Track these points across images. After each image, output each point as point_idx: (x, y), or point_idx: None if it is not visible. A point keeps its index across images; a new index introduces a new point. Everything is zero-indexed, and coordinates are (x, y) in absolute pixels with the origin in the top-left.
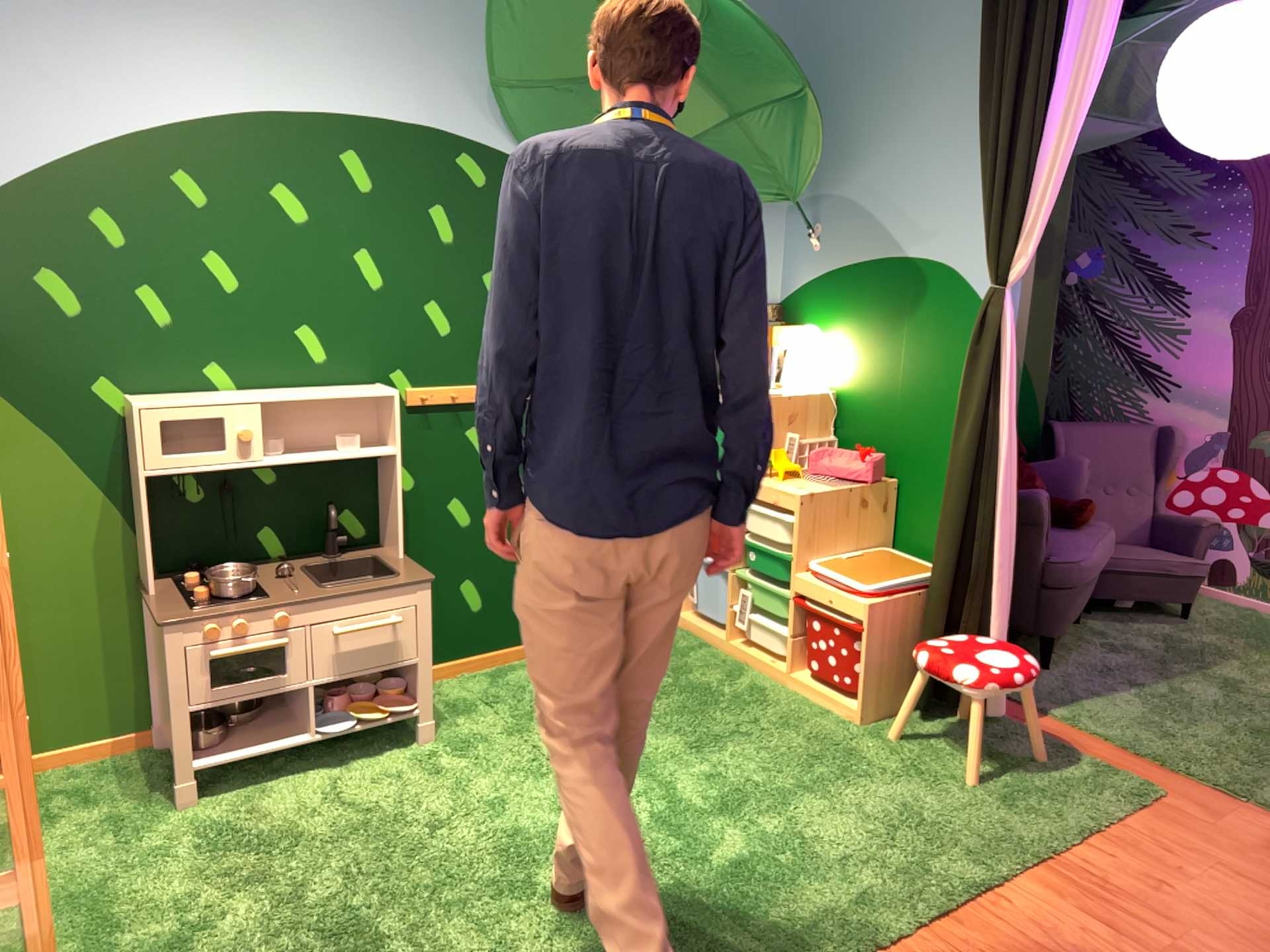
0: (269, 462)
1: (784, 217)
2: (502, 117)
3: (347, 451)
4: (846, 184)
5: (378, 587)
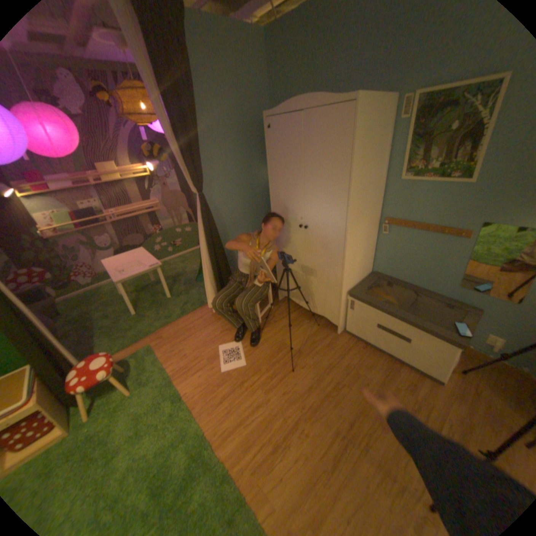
0: None
1: None
2: None
3: None
4: None
5: None
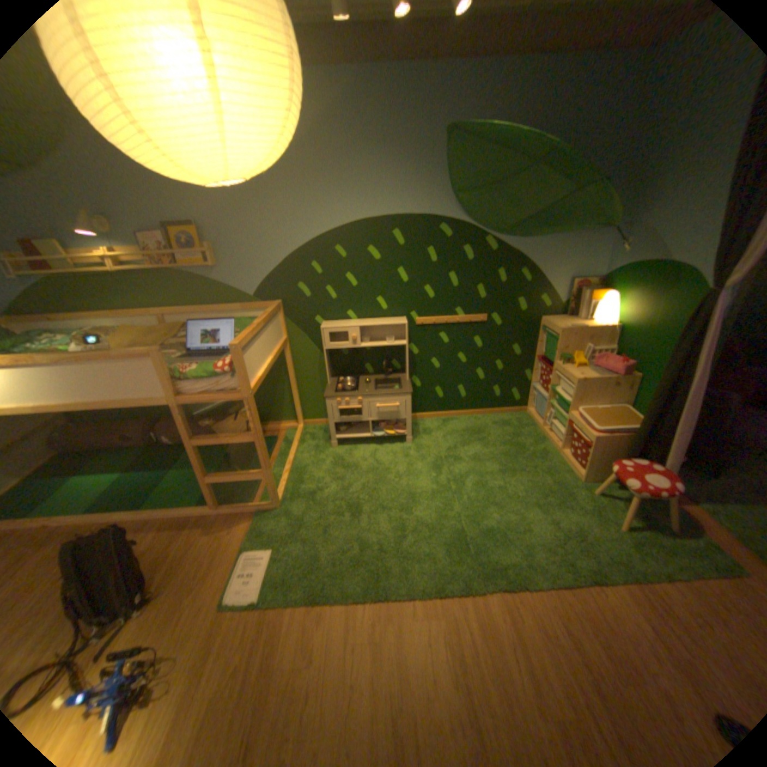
0: (362, 347)
1: (613, 232)
2: (459, 205)
3: (389, 343)
4: (648, 217)
5: (391, 394)
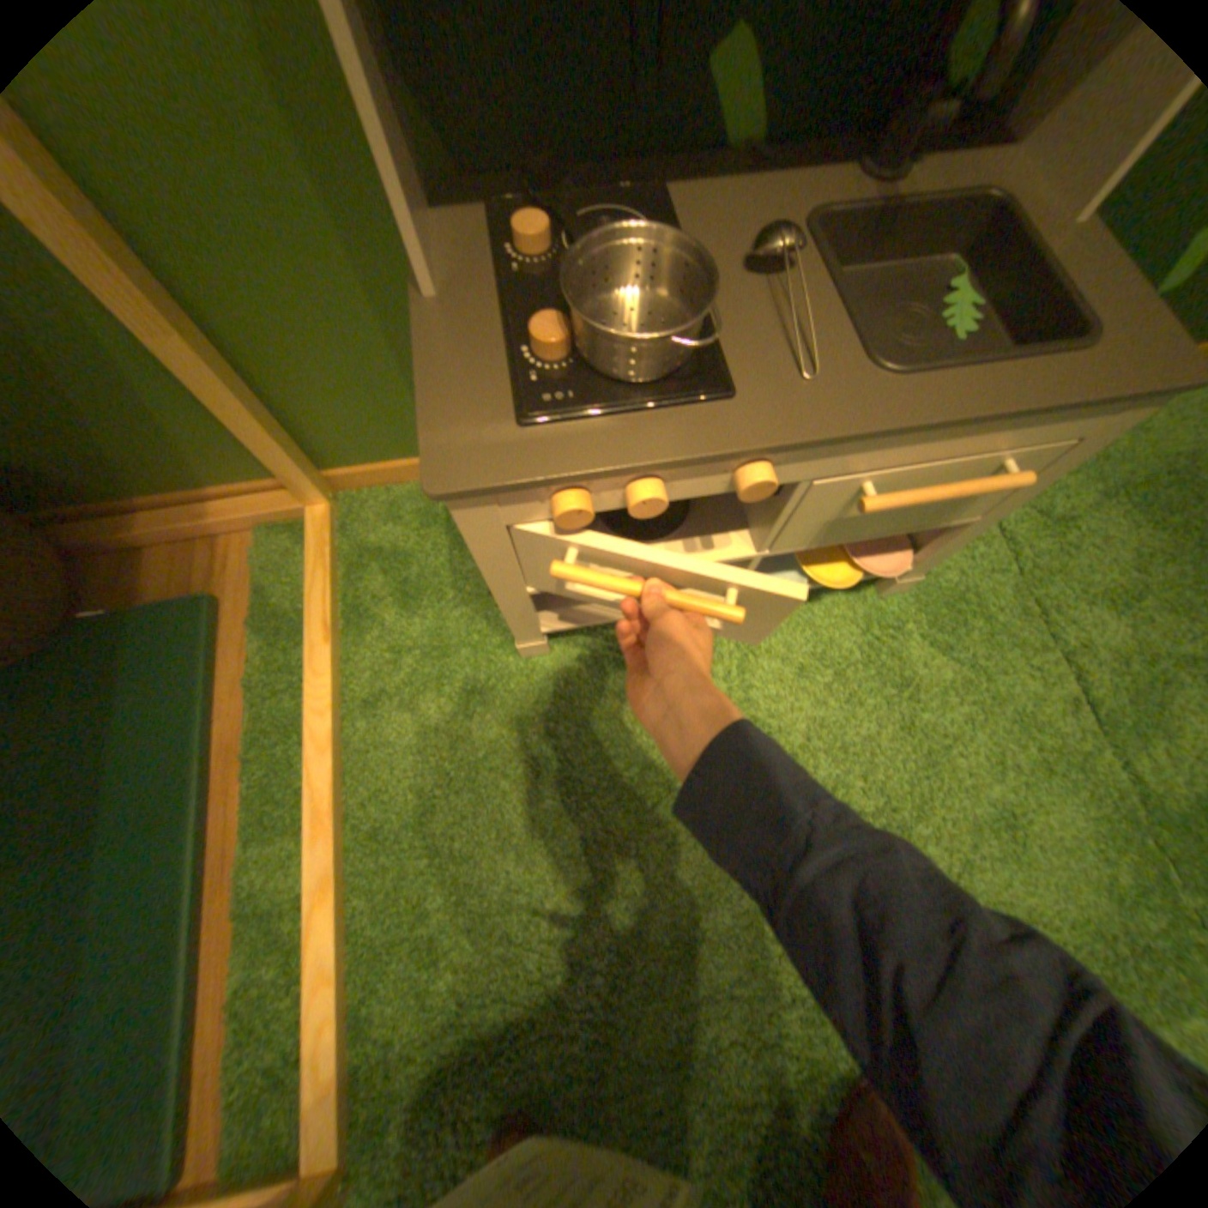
0: None
1: None
2: None
3: None
4: None
5: (1051, 407)
